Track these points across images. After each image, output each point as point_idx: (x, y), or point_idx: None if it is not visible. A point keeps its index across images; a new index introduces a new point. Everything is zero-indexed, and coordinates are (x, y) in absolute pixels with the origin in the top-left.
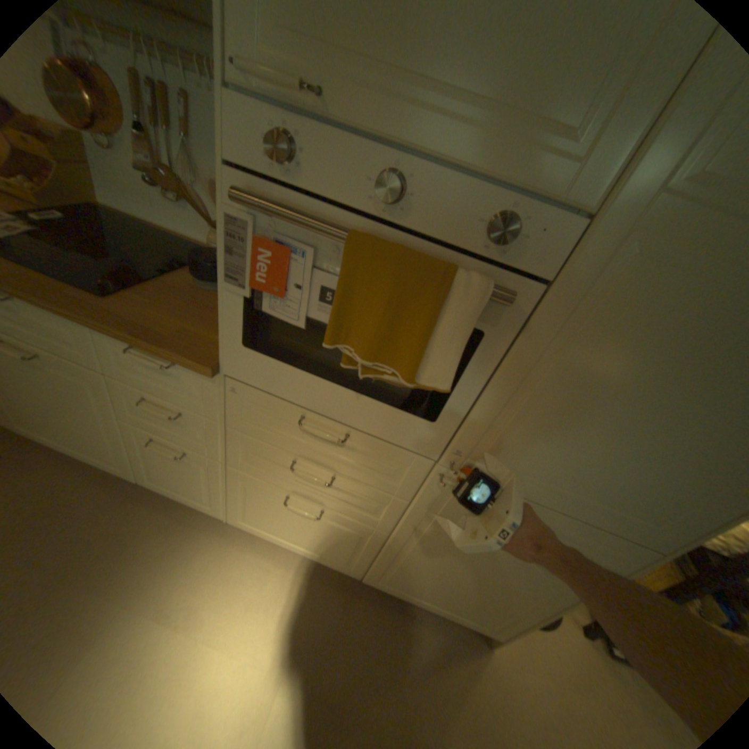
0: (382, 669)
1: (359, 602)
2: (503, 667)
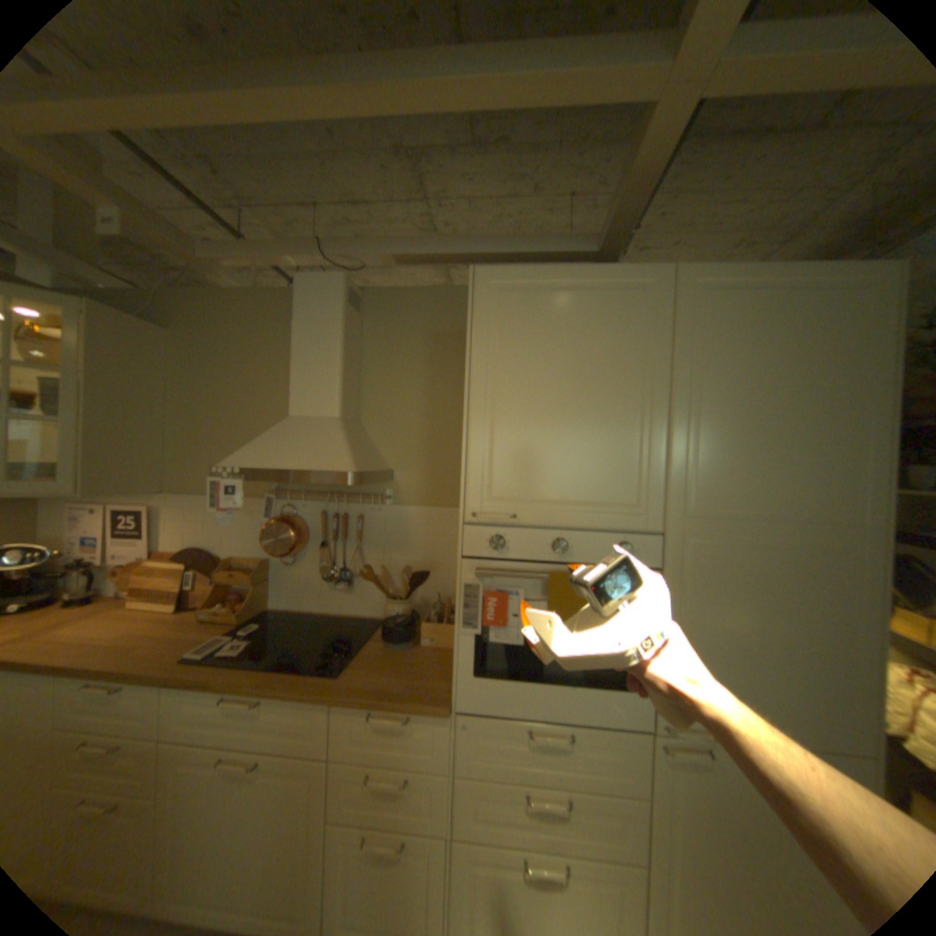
0: None
1: None
2: None
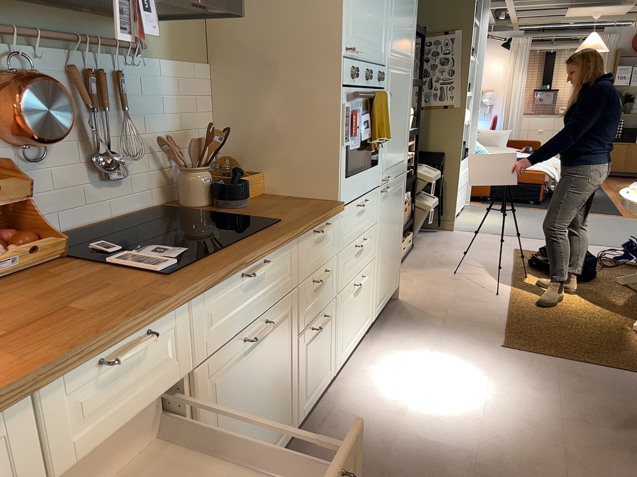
0: (412, 331)
1: (378, 336)
2: (404, 297)
